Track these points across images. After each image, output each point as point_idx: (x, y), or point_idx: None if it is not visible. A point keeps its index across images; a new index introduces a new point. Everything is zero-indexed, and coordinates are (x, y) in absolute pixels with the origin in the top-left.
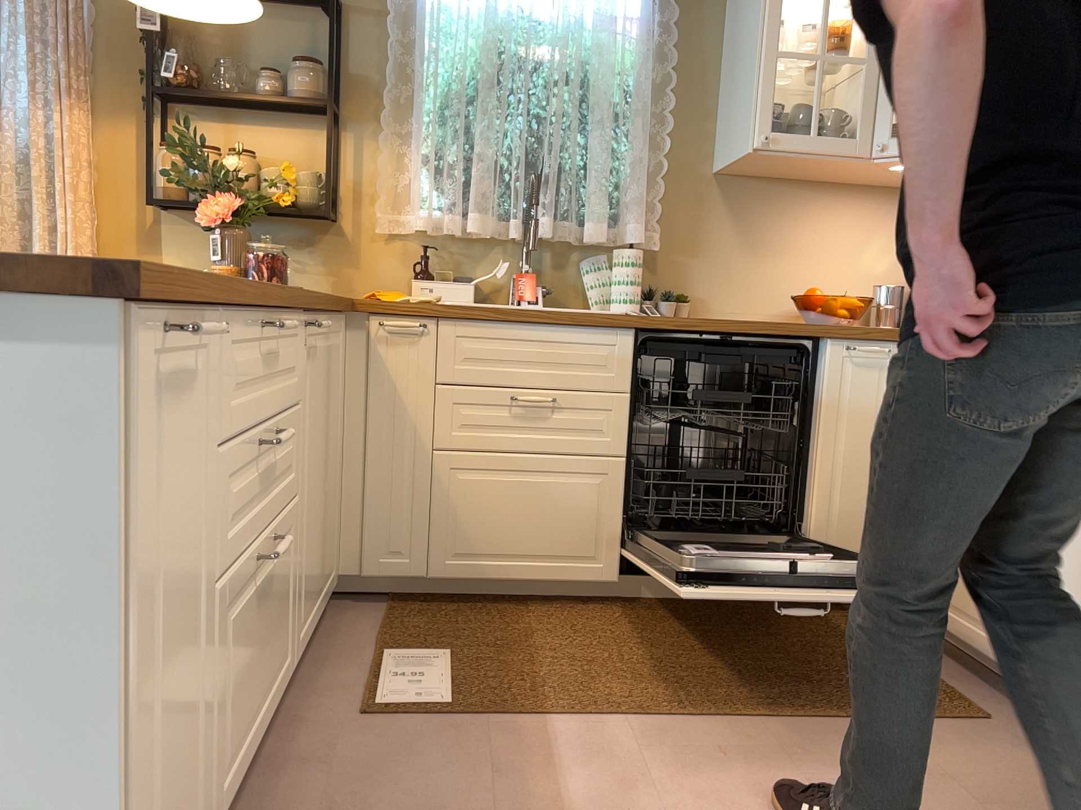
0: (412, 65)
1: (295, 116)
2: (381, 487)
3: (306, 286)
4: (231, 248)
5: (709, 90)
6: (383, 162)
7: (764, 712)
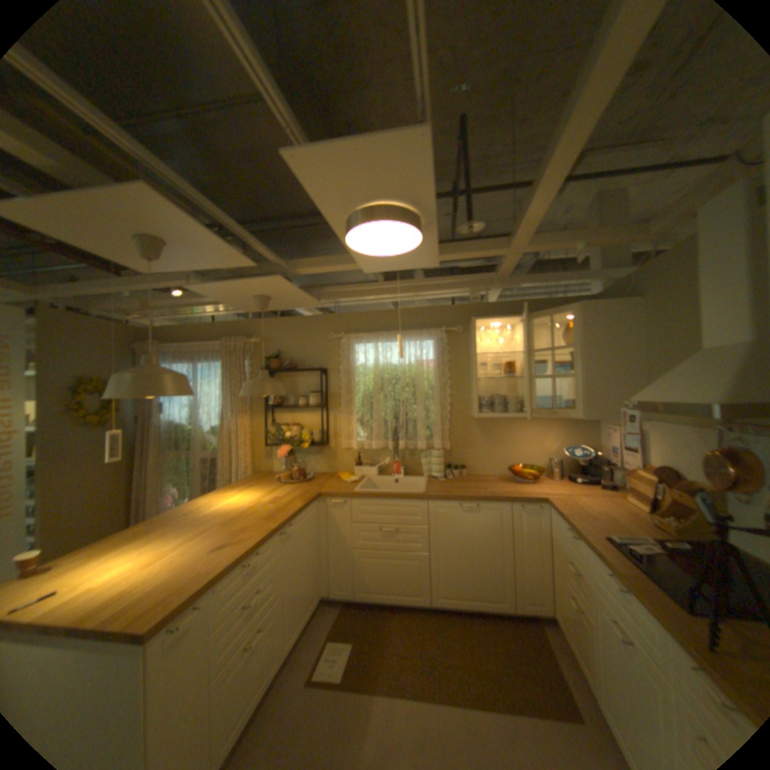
0: (351, 386)
1: (313, 408)
2: (335, 563)
3: (320, 468)
4: (288, 464)
5: (466, 383)
6: (342, 423)
7: (470, 703)
